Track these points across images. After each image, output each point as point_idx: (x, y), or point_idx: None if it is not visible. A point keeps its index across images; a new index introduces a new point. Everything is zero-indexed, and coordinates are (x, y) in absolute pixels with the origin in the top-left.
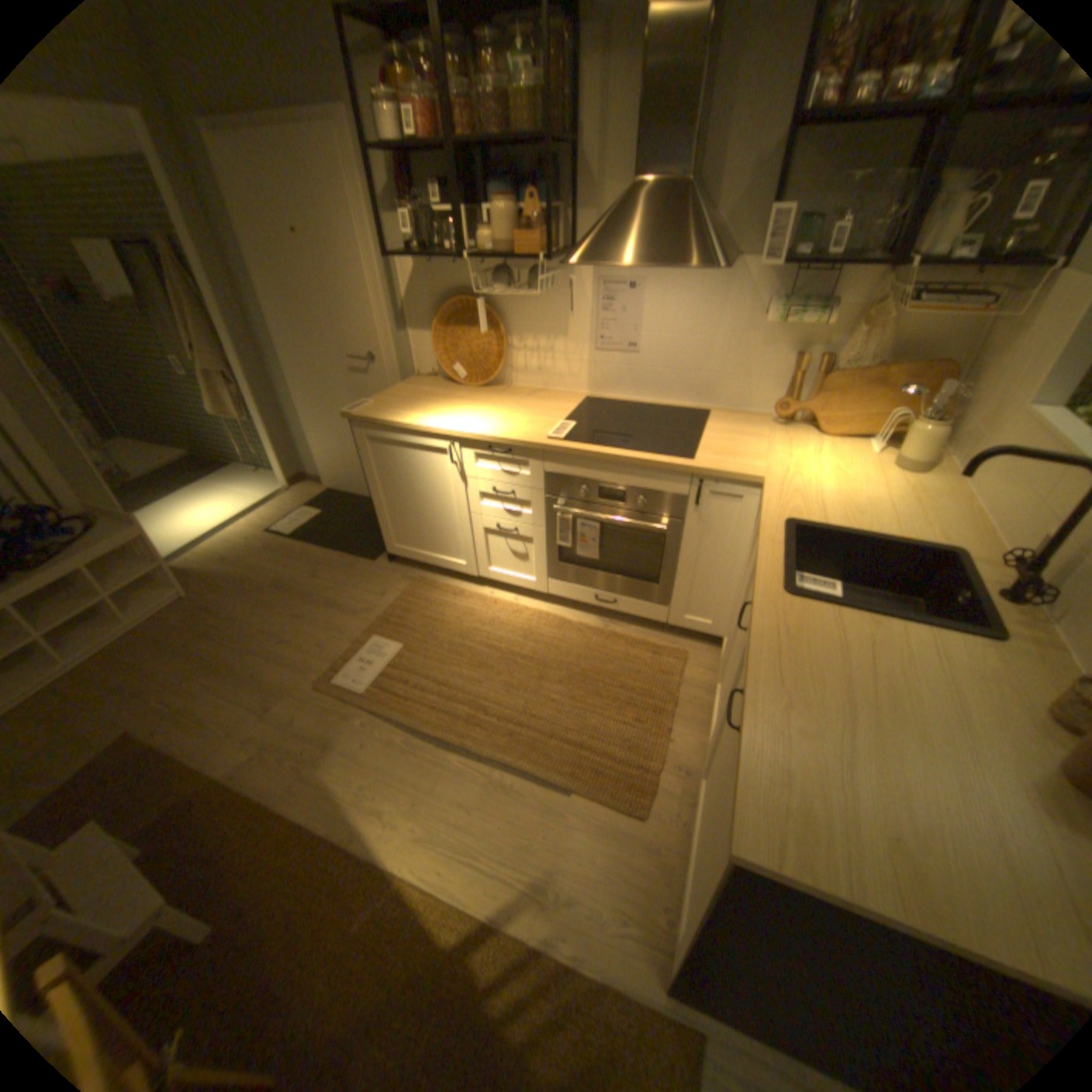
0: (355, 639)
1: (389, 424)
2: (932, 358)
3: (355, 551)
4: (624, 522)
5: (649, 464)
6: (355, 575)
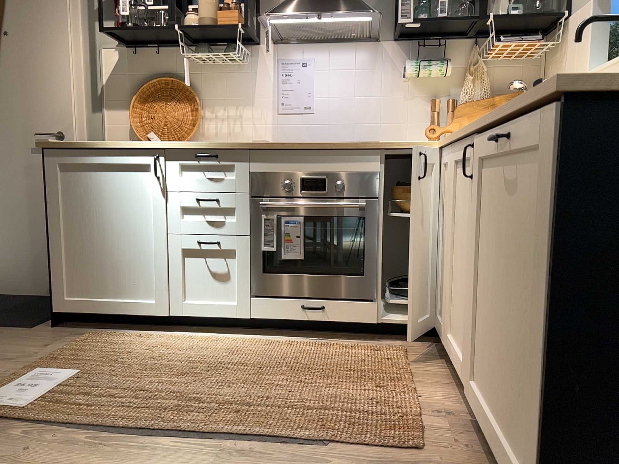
0: (10, 377)
1: (89, 146)
2: None
3: (6, 324)
4: (329, 204)
5: (345, 146)
6: (6, 338)
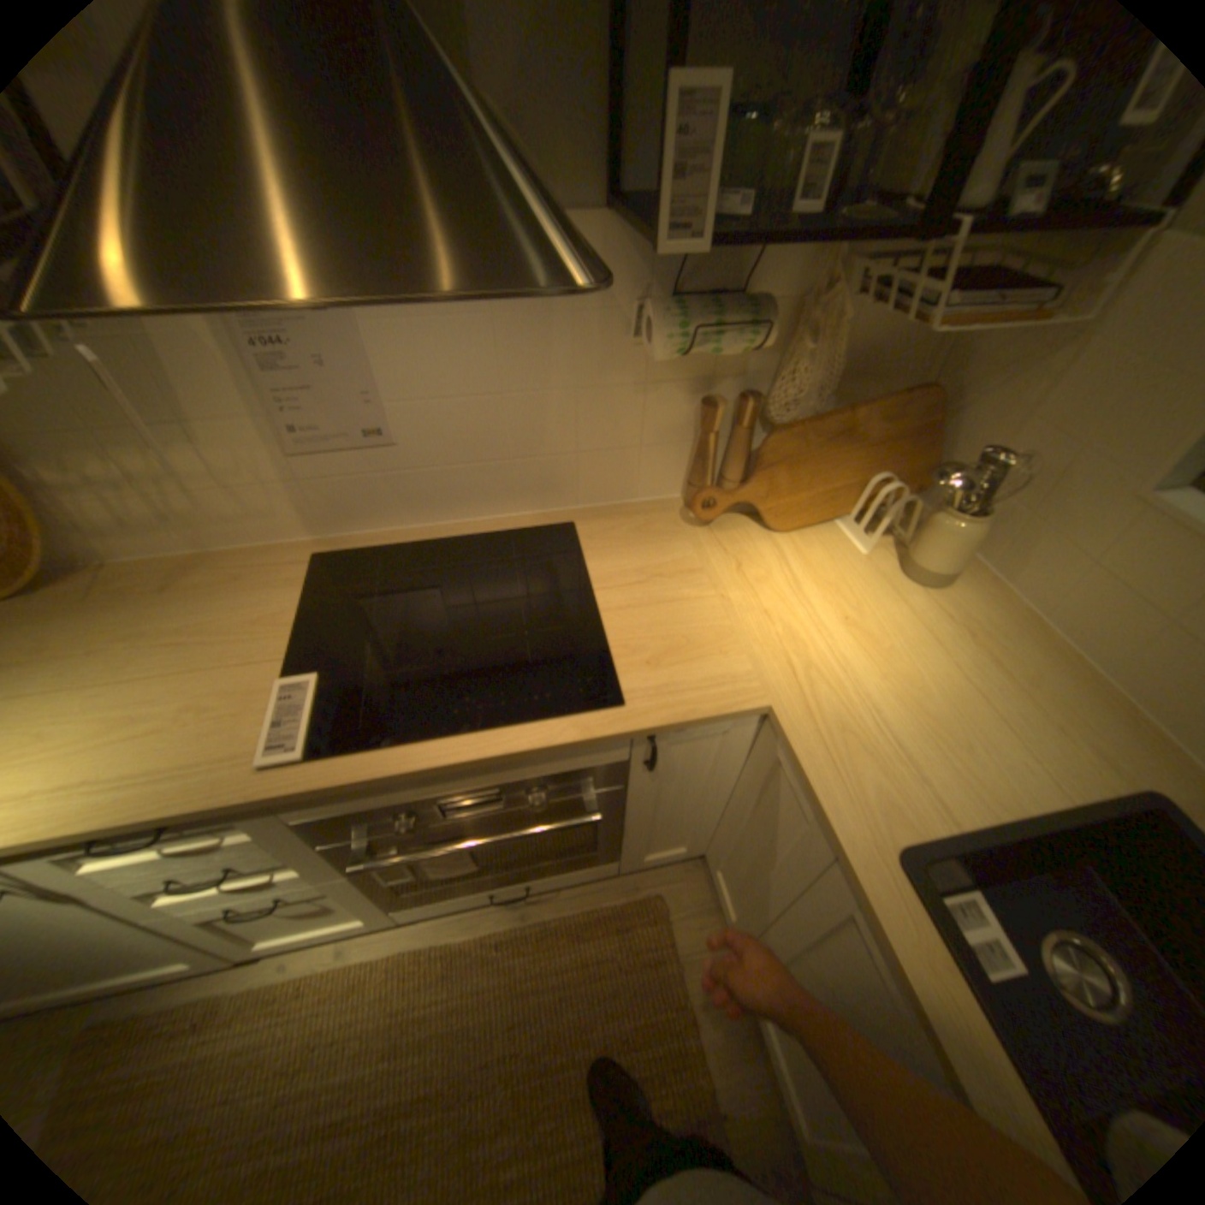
0: None
1: None
2: (888, 372)
3: None
4: (517, 835)
5: (540, 752)
6: None
